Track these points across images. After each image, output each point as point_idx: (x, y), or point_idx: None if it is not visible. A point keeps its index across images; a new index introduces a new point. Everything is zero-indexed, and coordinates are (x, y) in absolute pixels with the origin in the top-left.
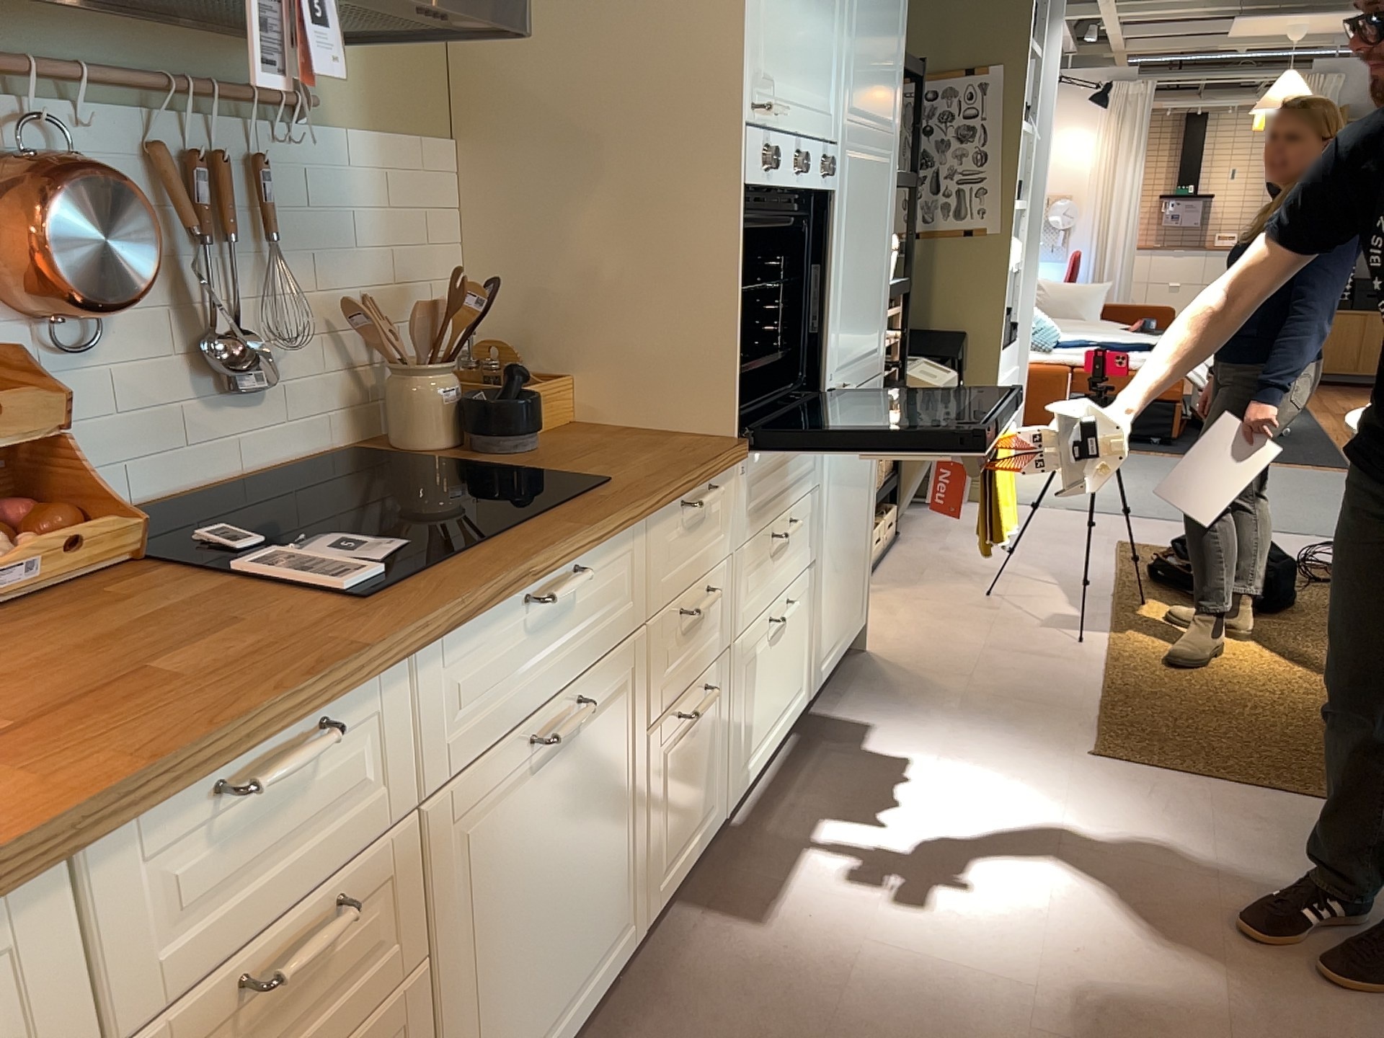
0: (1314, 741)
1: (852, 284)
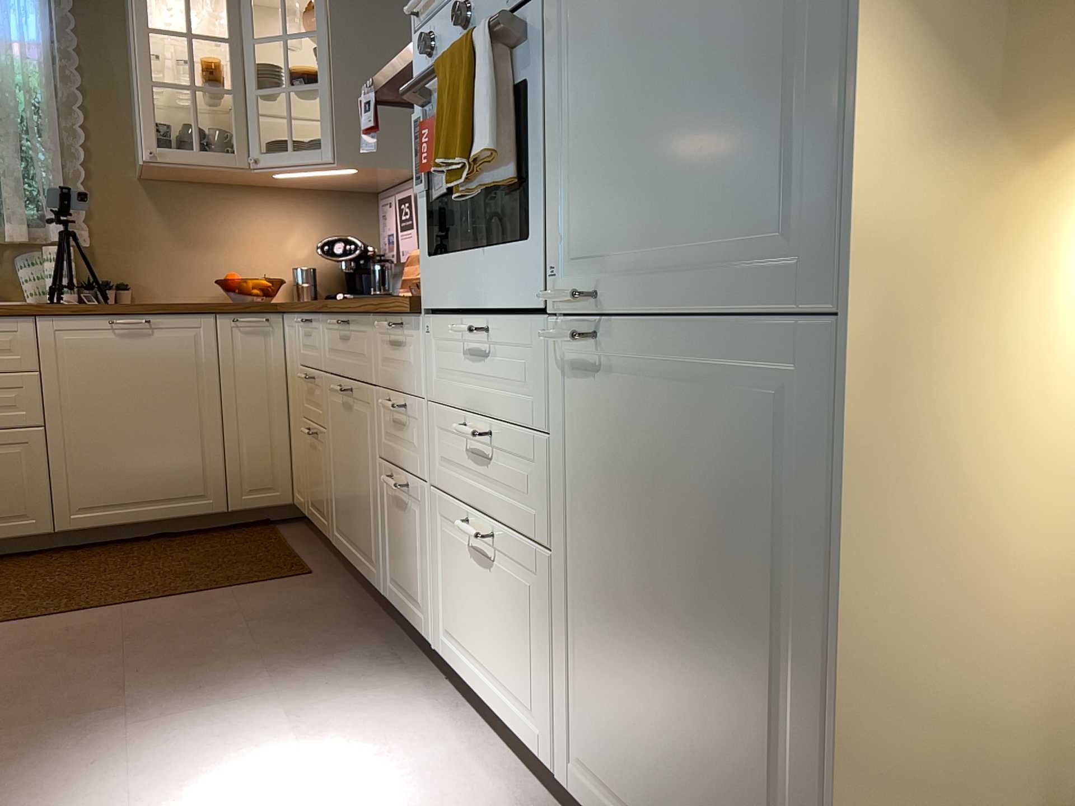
0: None
1: (612, 108)
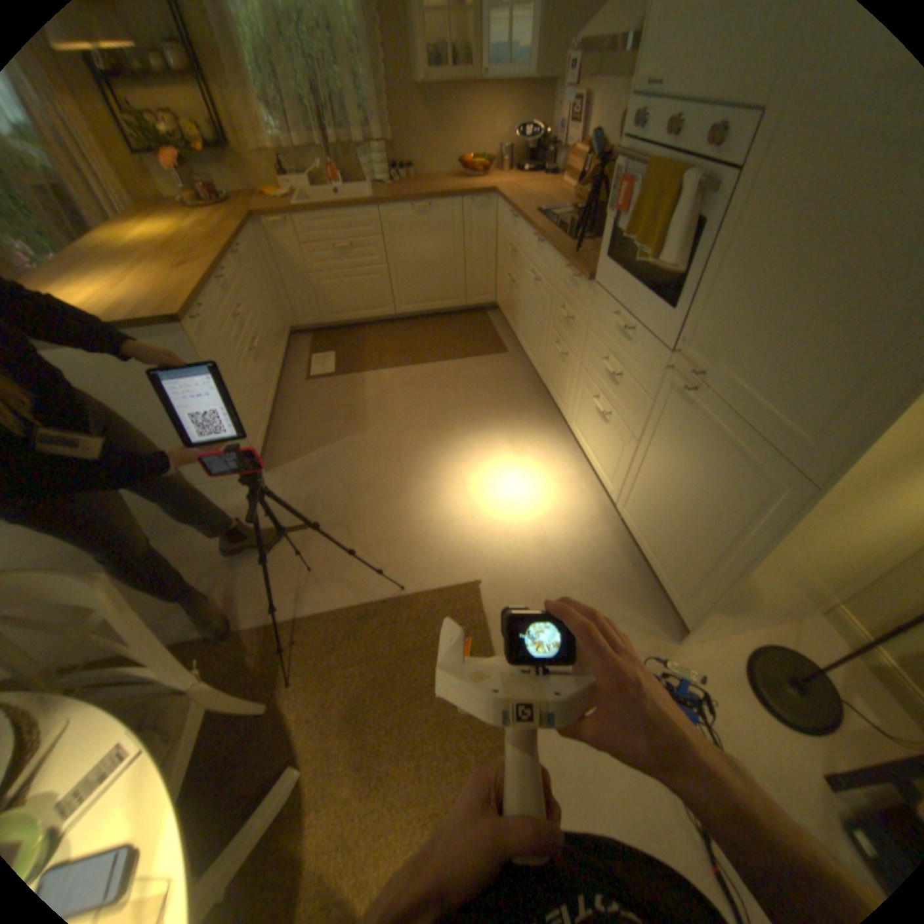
0: (349, 693)
1: (744, 291)
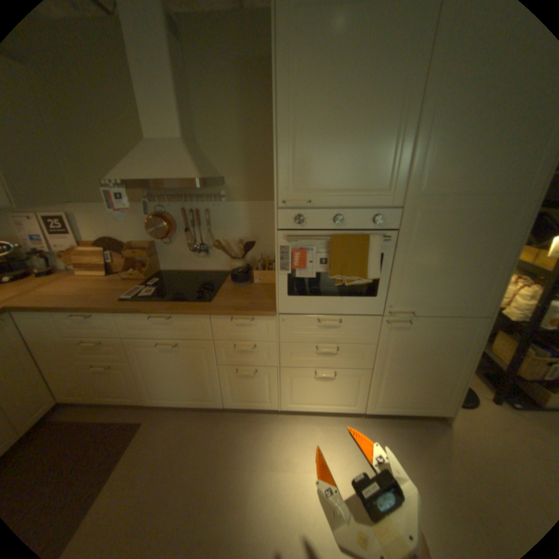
0: None
1: (426, 270)
